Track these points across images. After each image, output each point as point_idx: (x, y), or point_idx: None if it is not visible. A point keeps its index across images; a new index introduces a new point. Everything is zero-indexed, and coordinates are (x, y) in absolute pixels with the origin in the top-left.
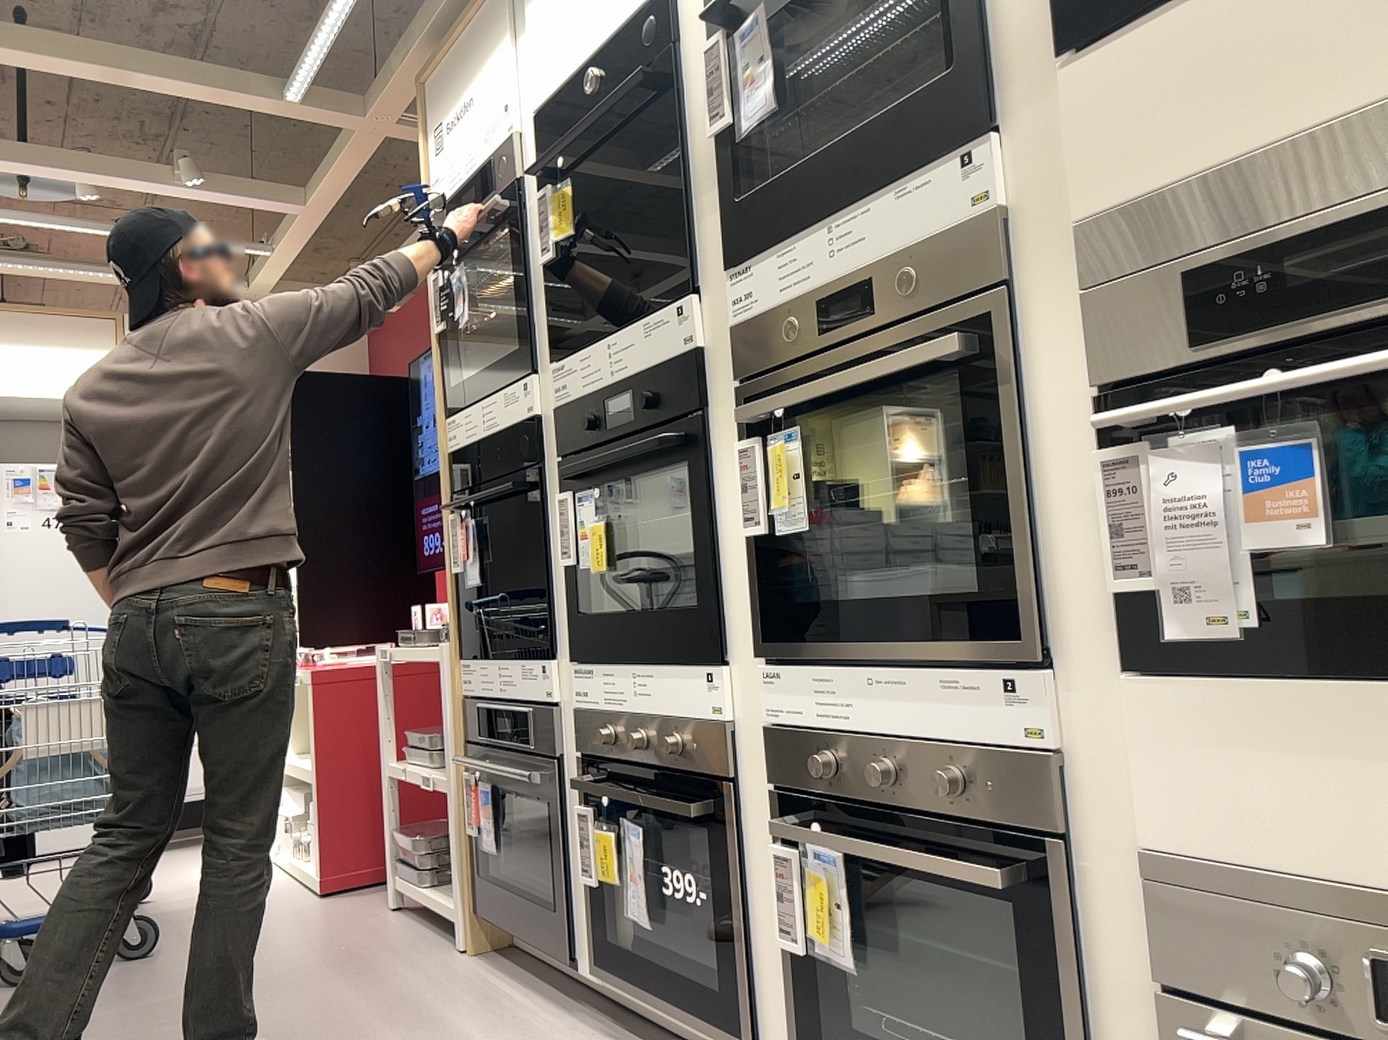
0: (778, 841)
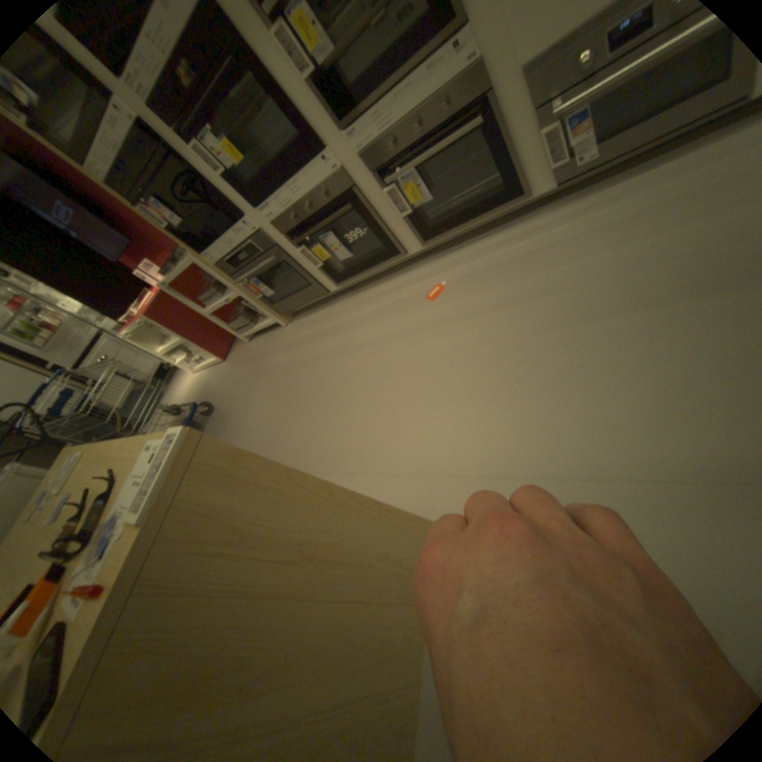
0: (383, 187)
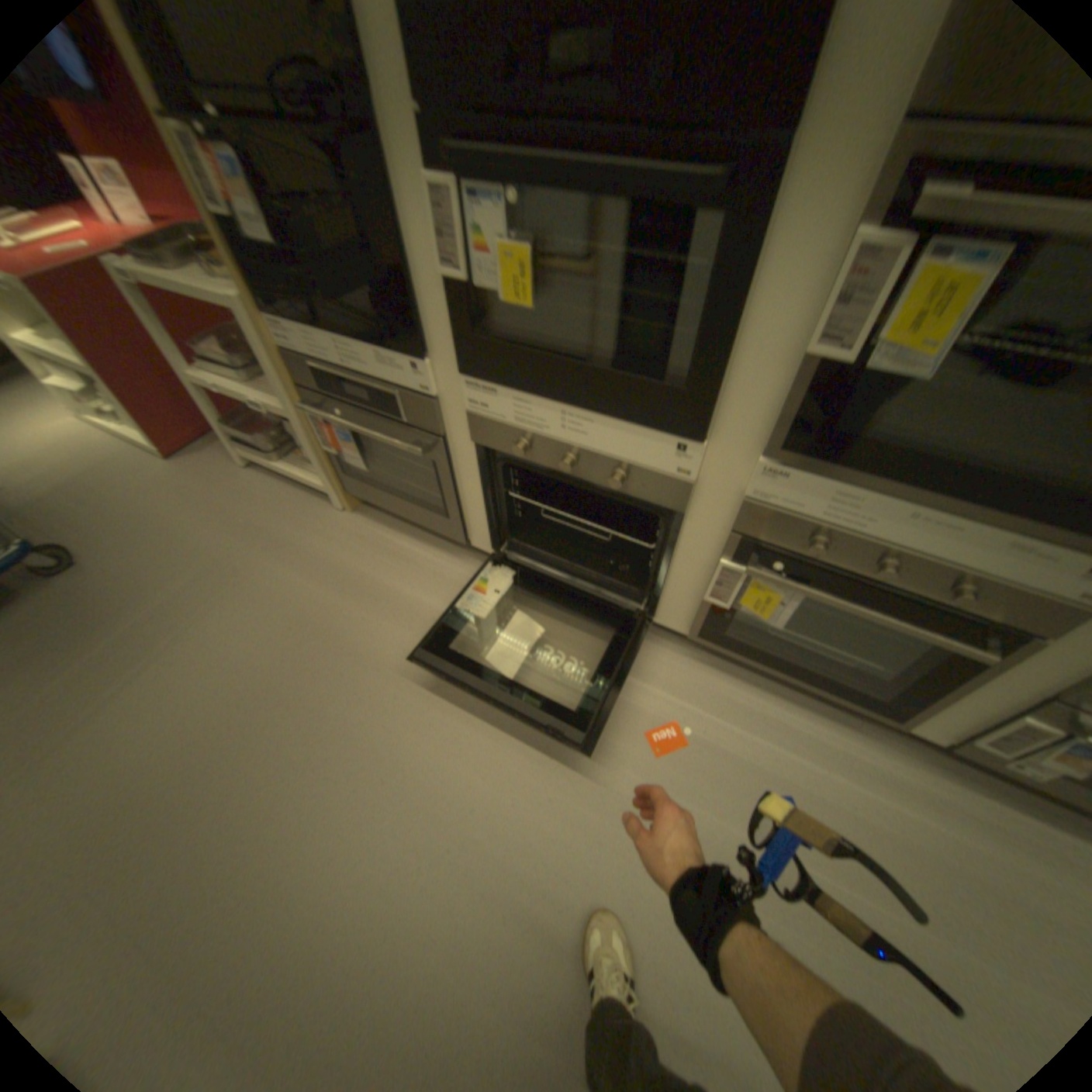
0: (723, 555)
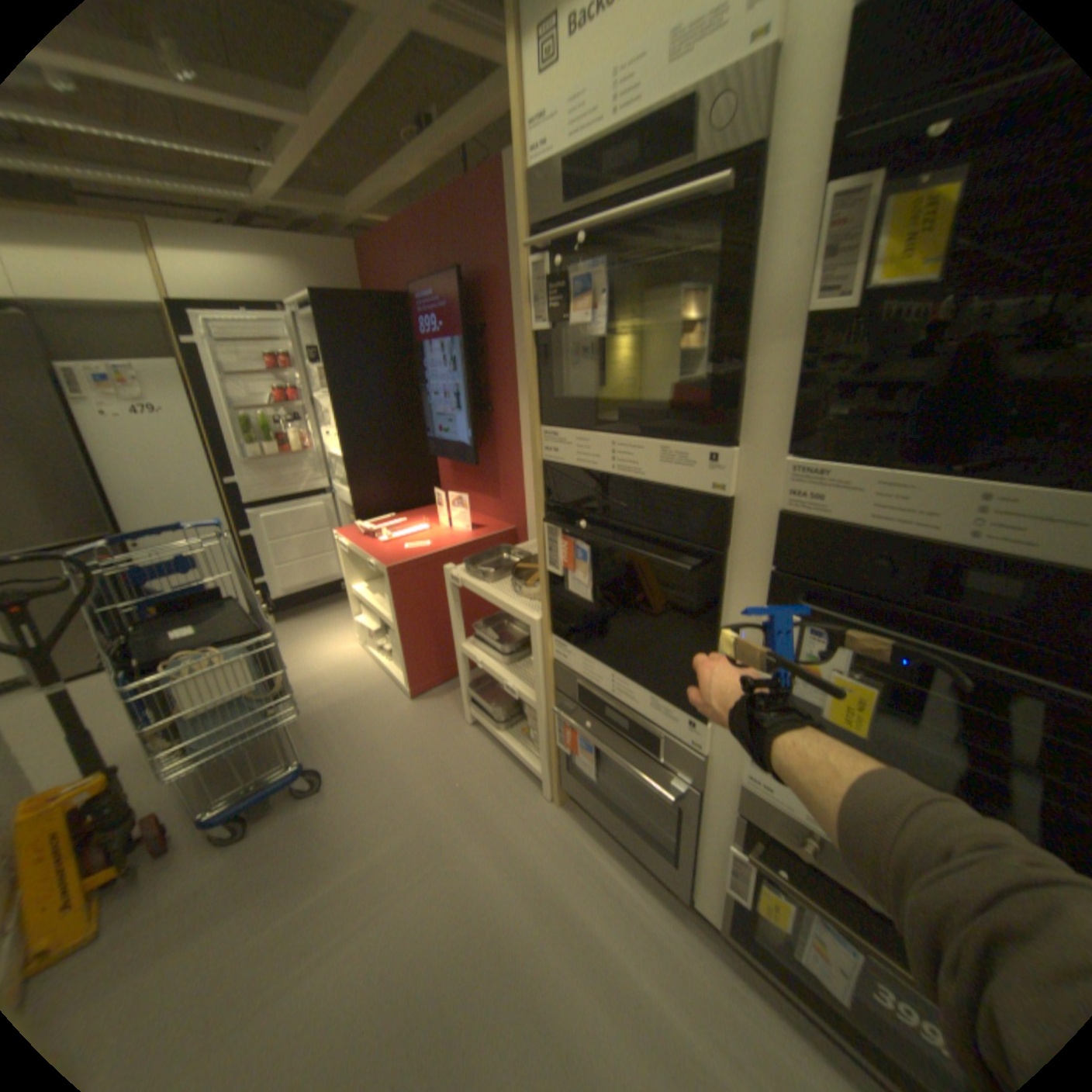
0: None
